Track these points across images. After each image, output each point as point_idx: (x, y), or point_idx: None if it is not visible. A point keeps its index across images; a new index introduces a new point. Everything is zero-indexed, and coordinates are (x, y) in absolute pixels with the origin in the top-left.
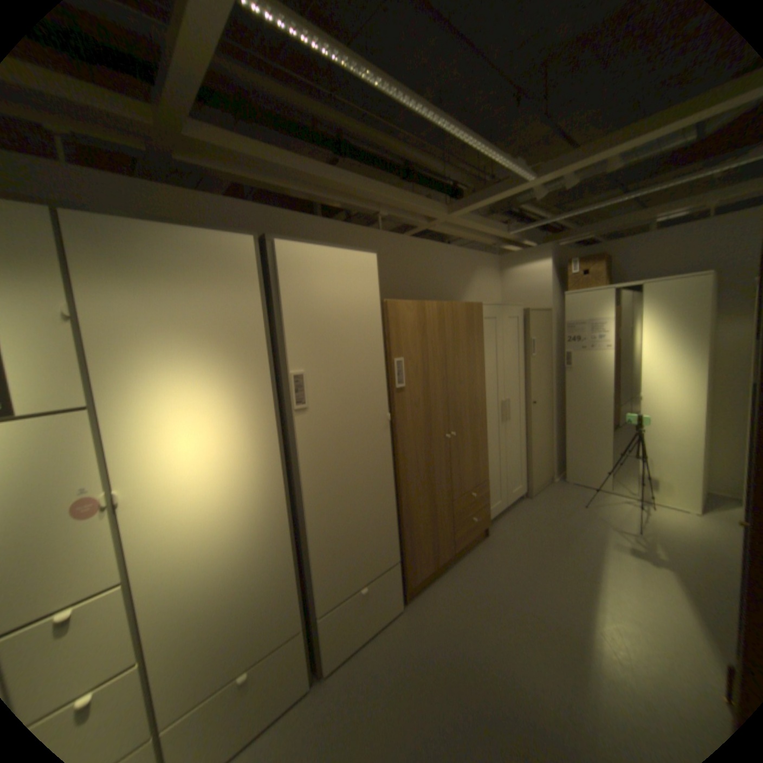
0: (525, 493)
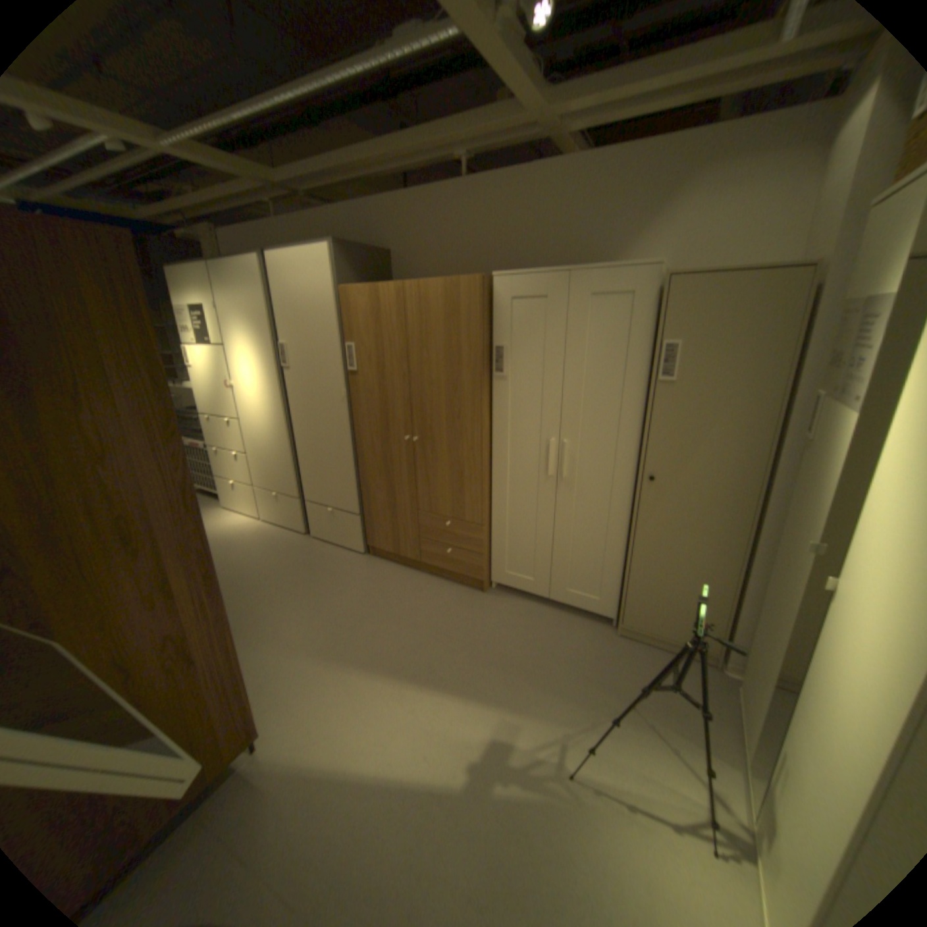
0: (610, 617)
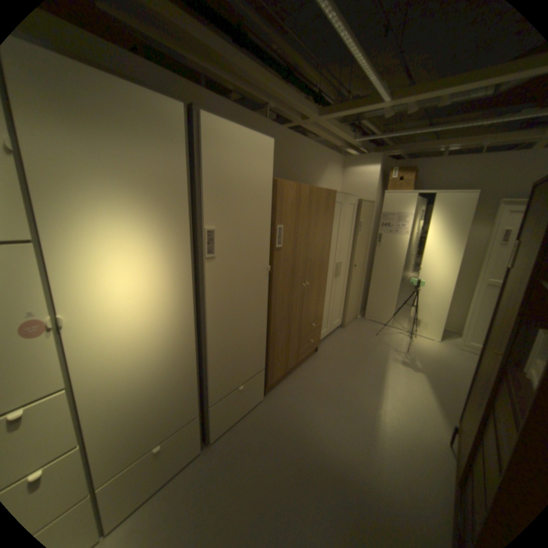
0: (340, 324)
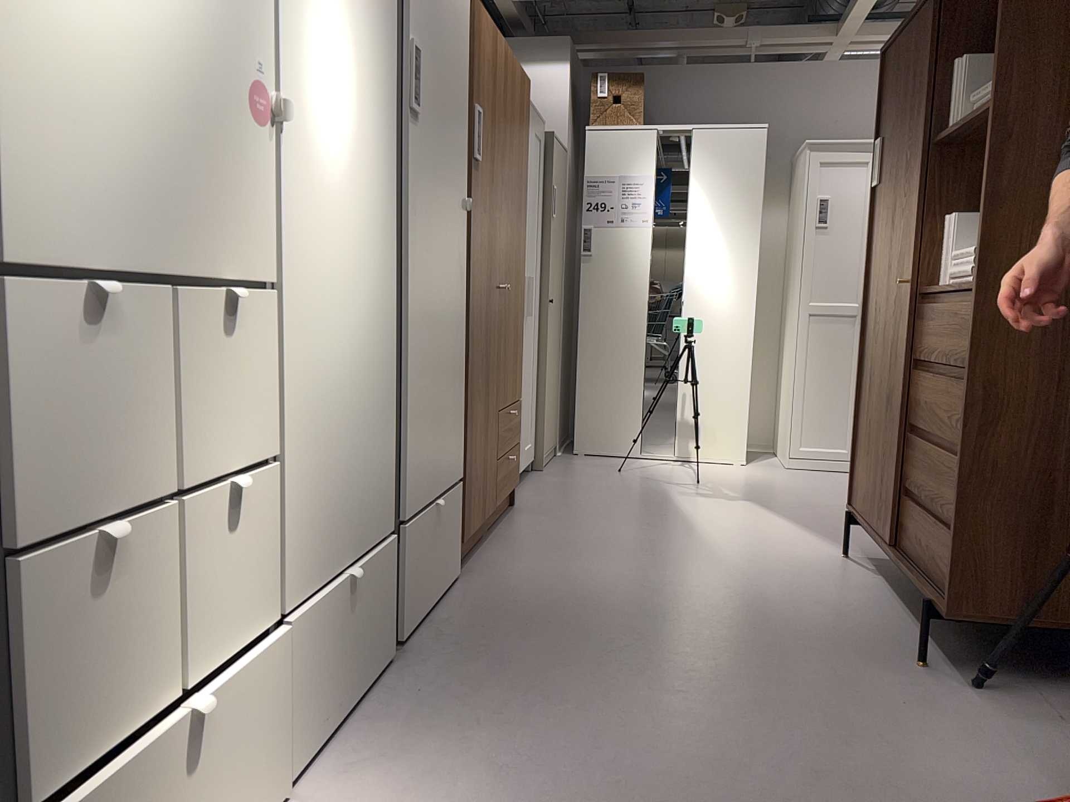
0: (532, 460)
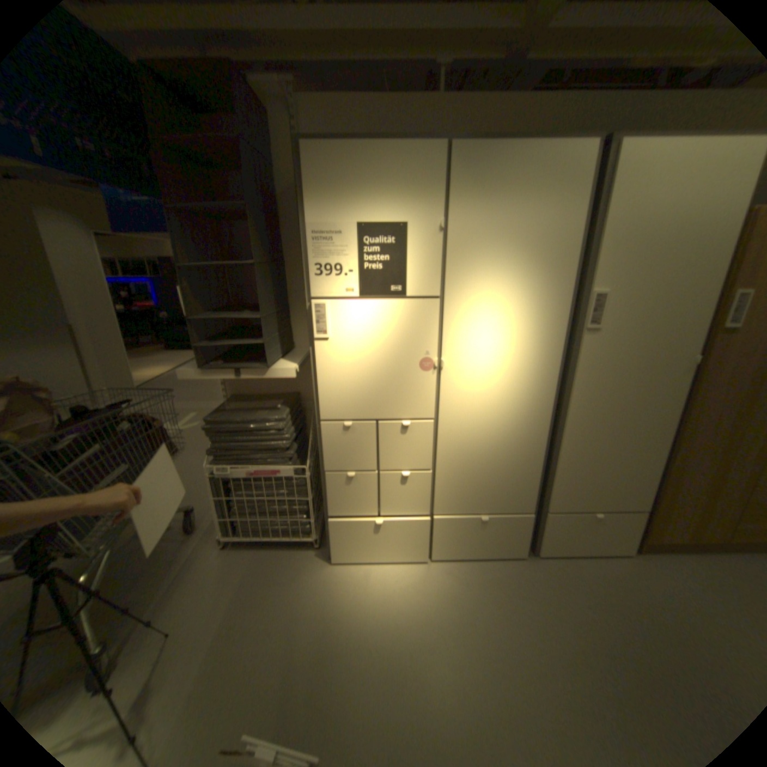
0: None
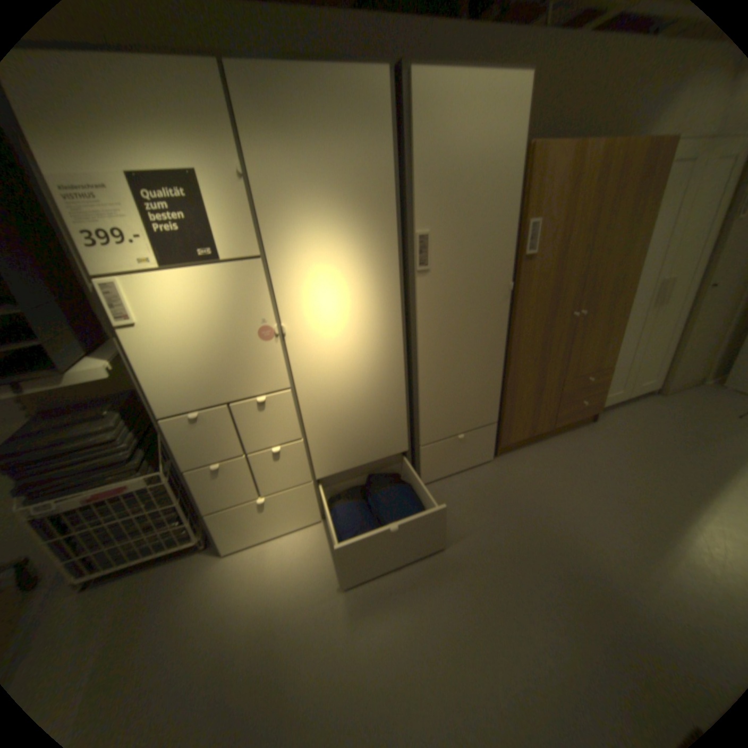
0: (659, 389)
